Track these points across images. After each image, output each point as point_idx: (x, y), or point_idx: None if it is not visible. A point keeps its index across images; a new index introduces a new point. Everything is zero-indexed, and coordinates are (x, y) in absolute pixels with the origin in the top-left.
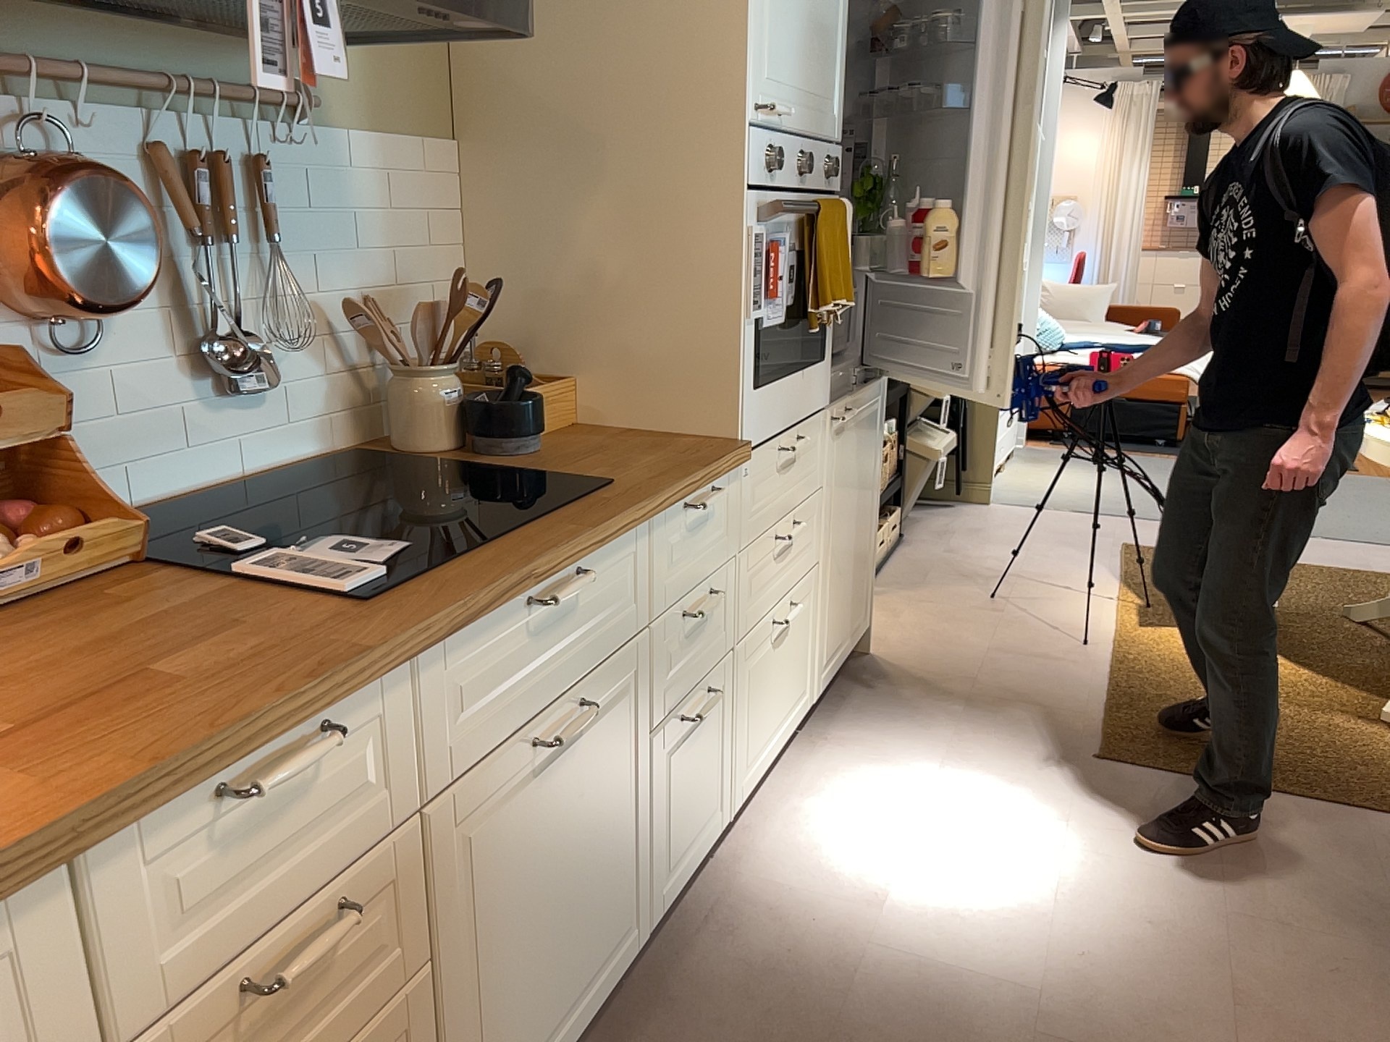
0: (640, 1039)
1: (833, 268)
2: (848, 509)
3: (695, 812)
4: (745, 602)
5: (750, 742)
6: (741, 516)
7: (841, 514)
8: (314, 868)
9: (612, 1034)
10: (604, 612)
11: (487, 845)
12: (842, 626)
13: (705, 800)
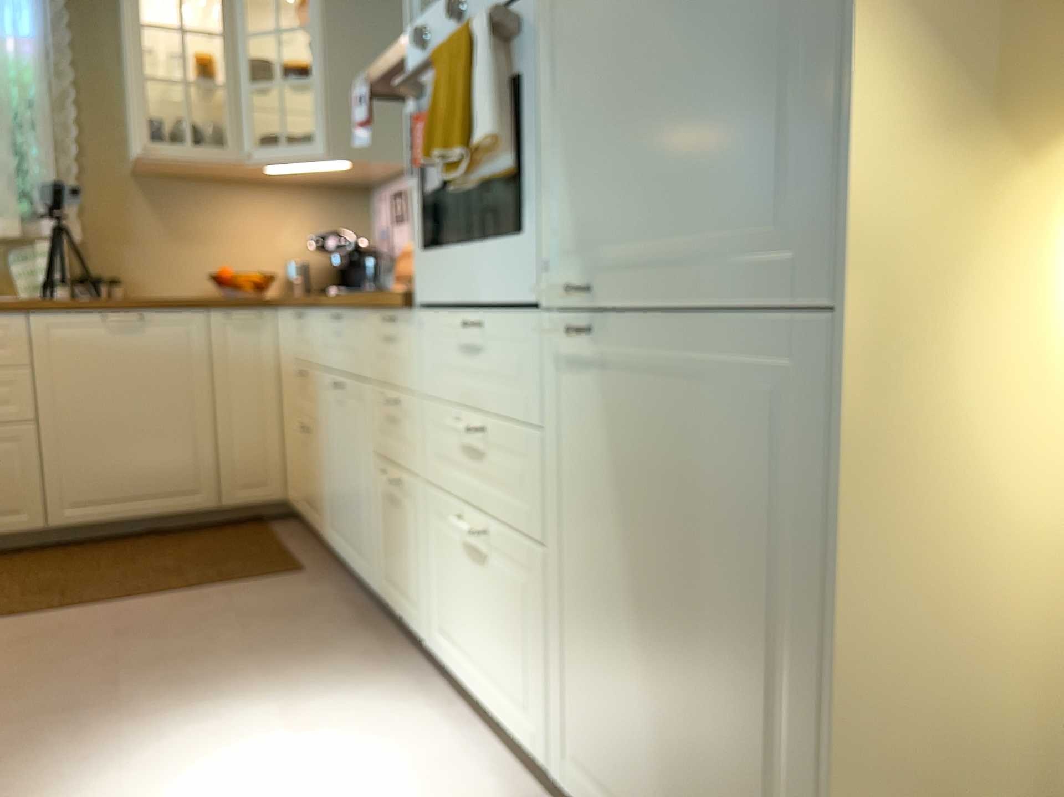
0: (346, 616)
1: (444, 111)
2: (637, 552)
3: (399, 574)
4: (431, 454)
5: (444, 615)
6: (421, 363)
7: (609, 538)
8: (303, 355)
9: (361, 611)
10: (351, 350)
11: (325, 407)
12: (639, 795)
13: (405, 580)
